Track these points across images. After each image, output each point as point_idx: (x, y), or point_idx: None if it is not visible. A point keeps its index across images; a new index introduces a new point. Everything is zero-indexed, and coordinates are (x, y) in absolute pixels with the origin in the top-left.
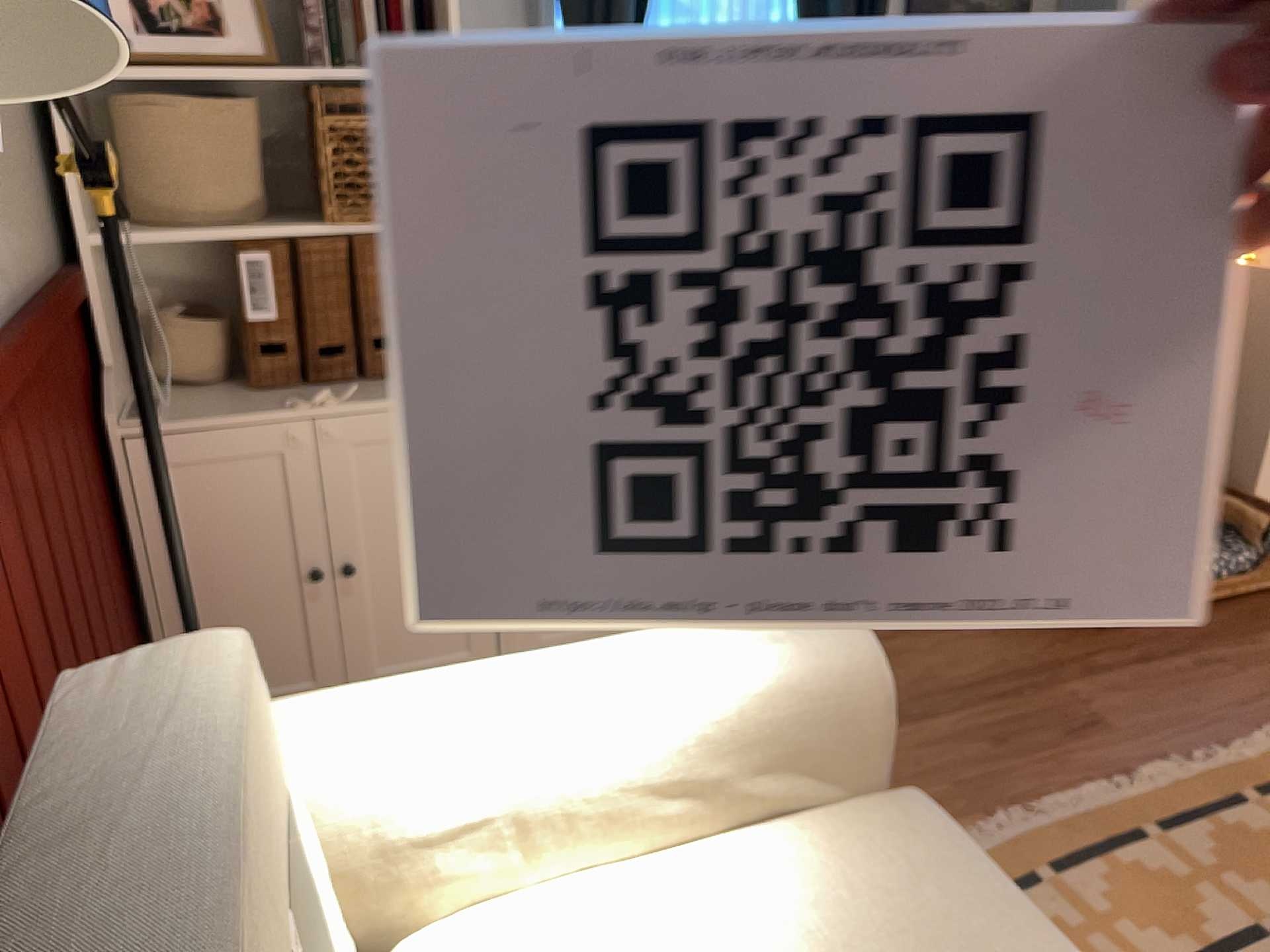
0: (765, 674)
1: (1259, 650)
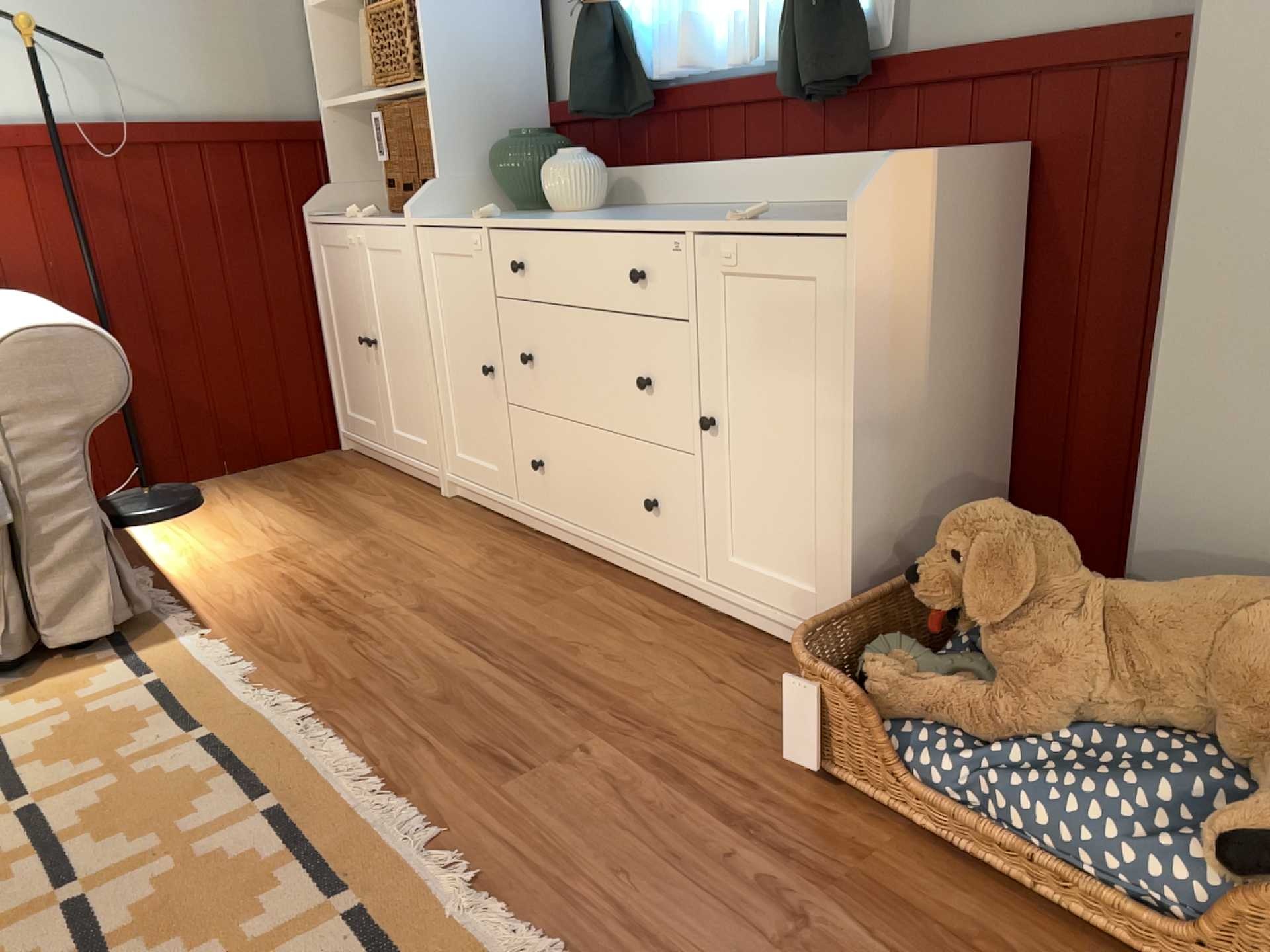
0: None
1: None
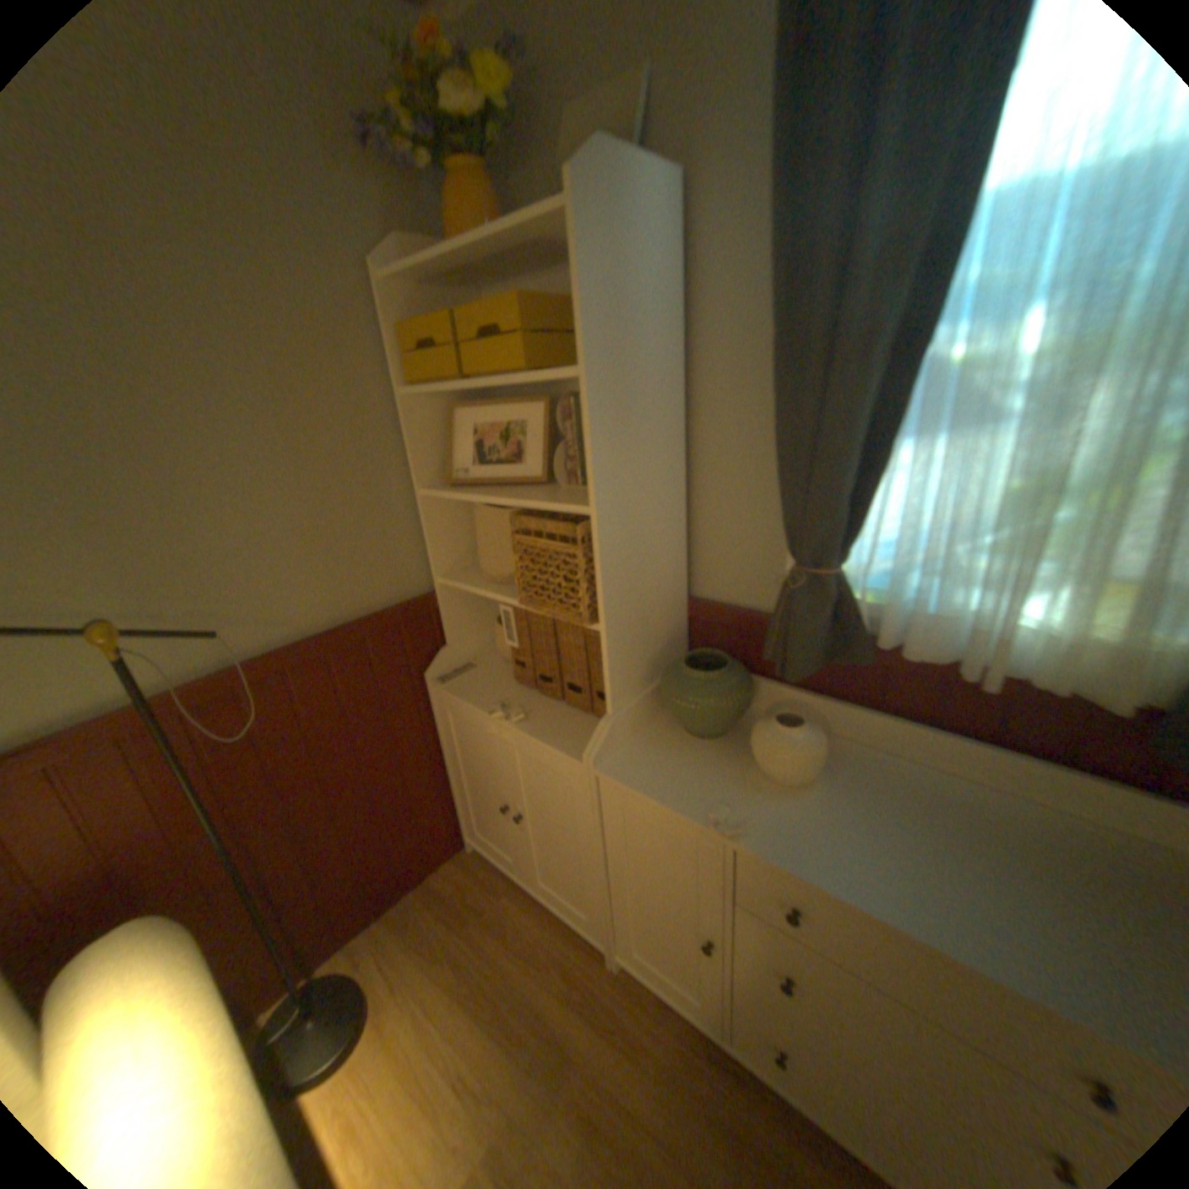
0: None
1: None
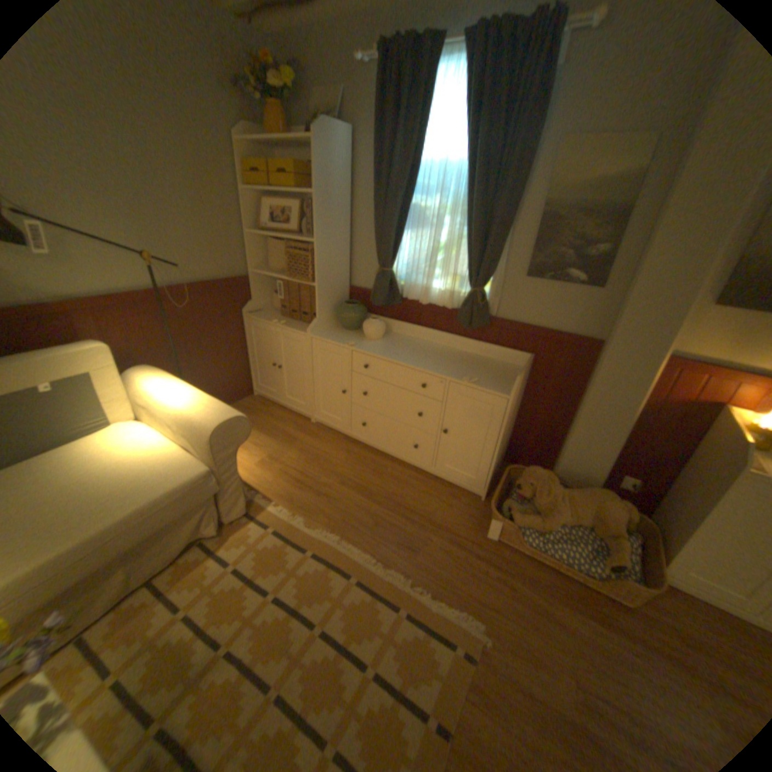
0: (195, 416)
1: (542, 603)
